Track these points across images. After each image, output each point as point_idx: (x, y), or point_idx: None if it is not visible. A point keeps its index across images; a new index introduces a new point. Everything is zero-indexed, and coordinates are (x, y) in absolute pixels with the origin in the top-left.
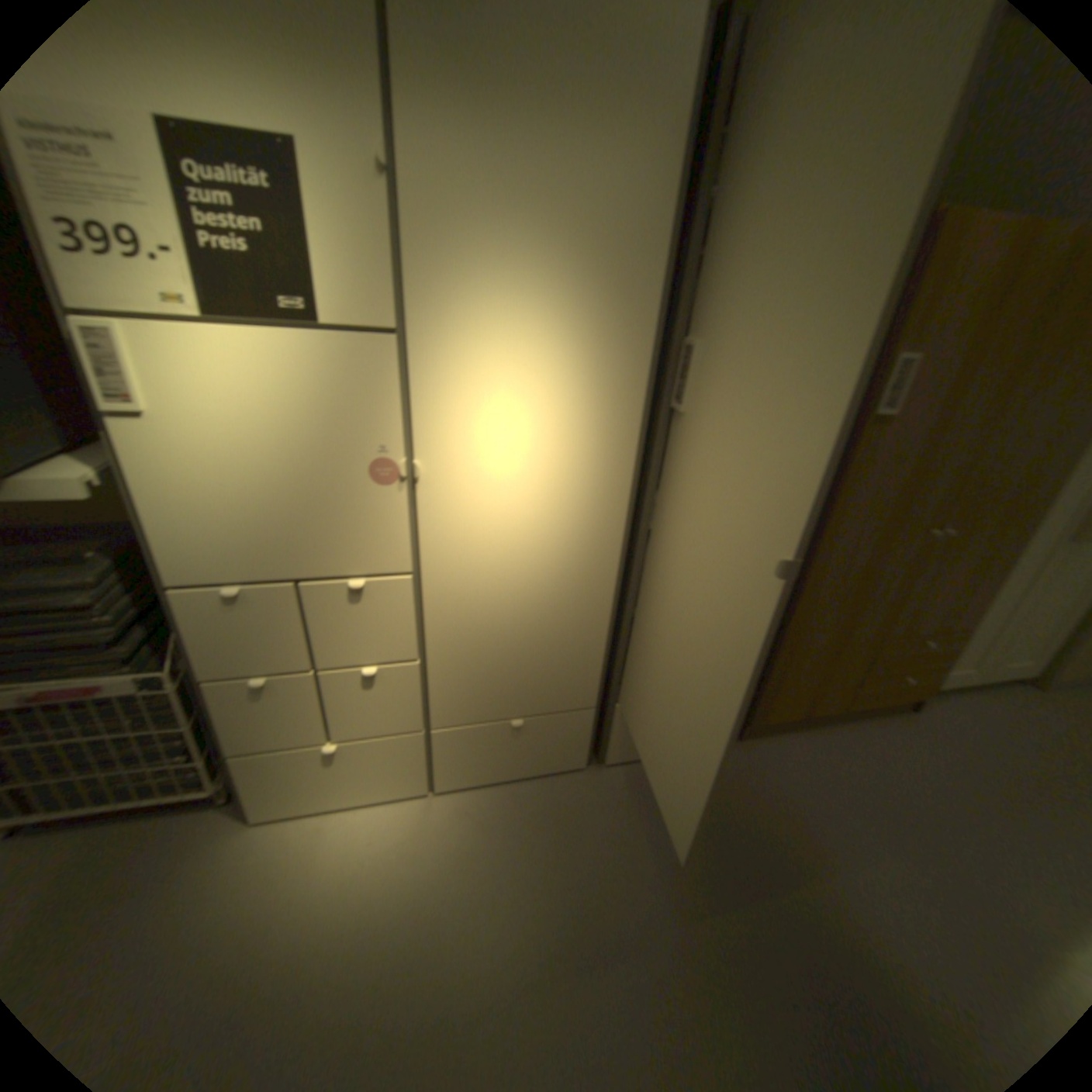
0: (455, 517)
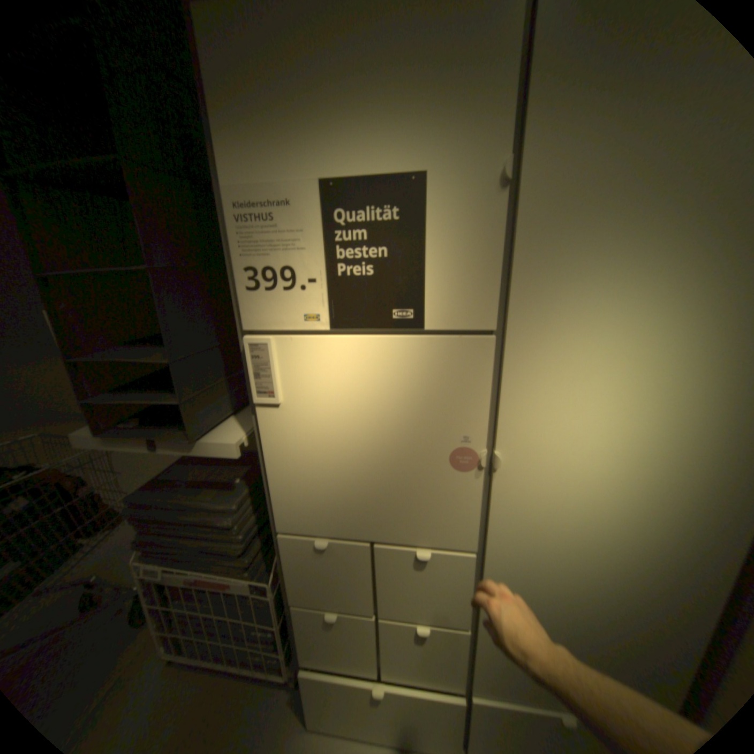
0: (527, 507)
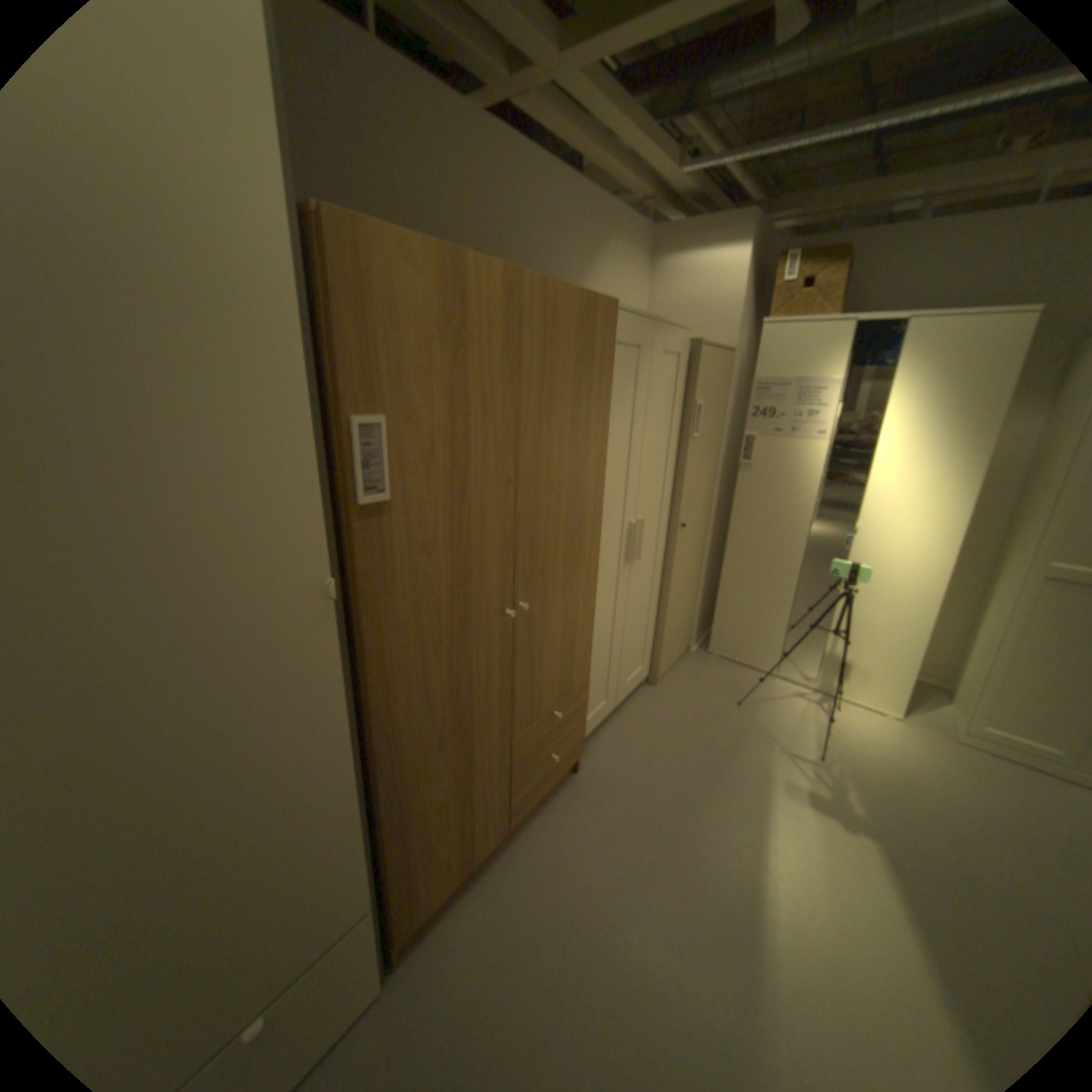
0: None
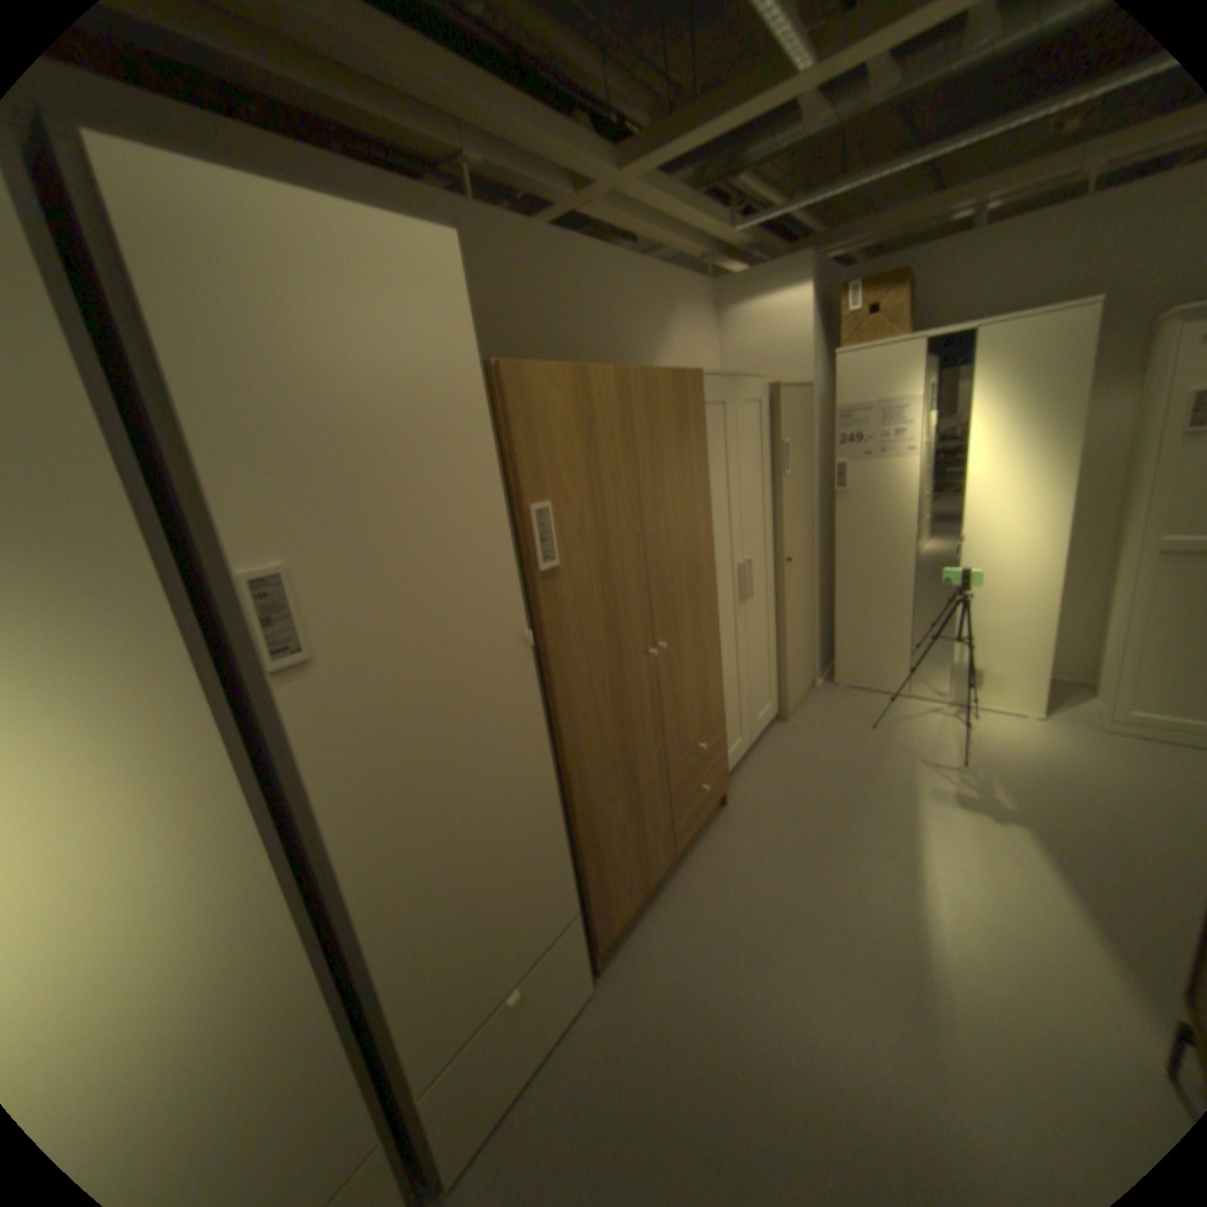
0: None
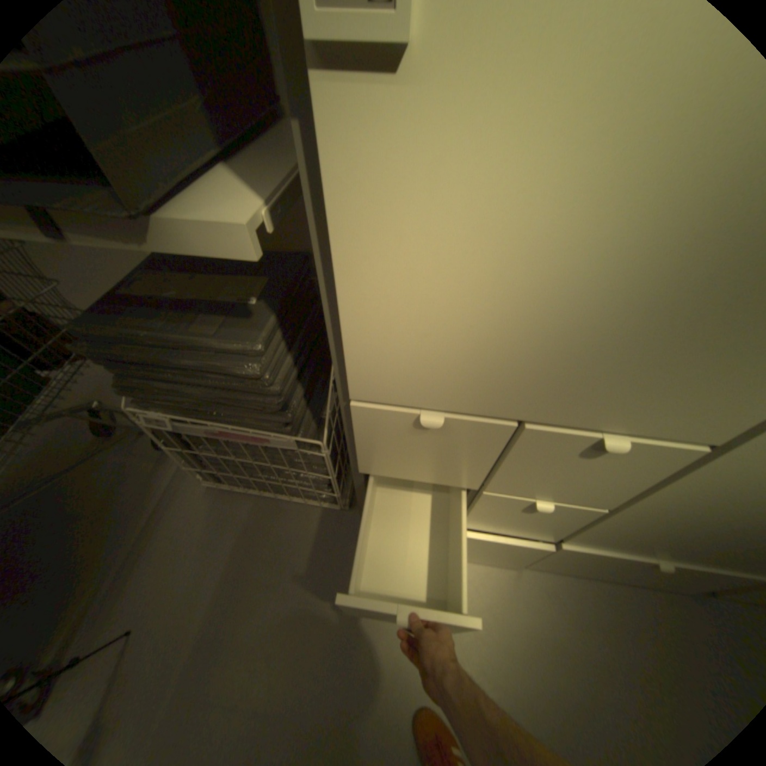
0: None
